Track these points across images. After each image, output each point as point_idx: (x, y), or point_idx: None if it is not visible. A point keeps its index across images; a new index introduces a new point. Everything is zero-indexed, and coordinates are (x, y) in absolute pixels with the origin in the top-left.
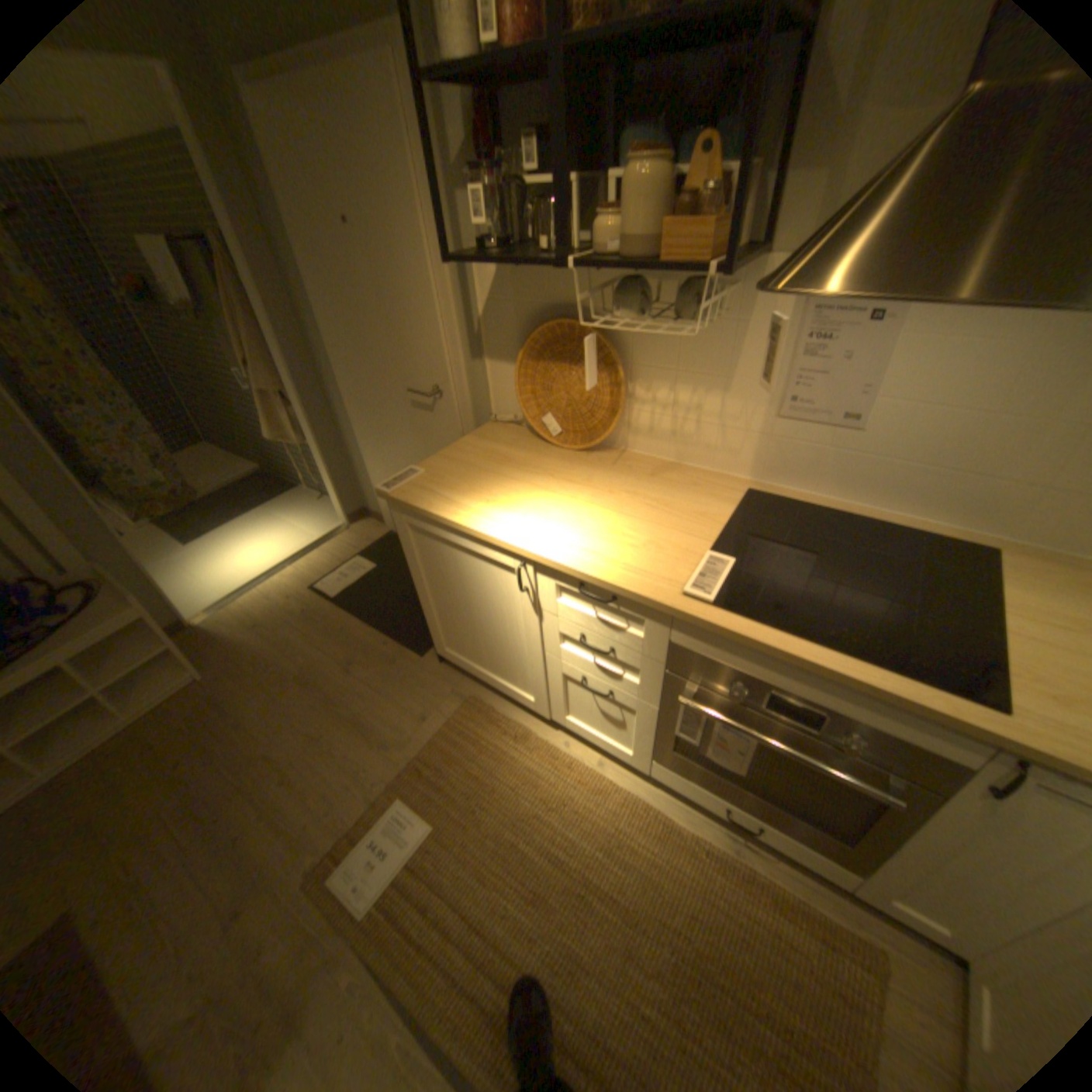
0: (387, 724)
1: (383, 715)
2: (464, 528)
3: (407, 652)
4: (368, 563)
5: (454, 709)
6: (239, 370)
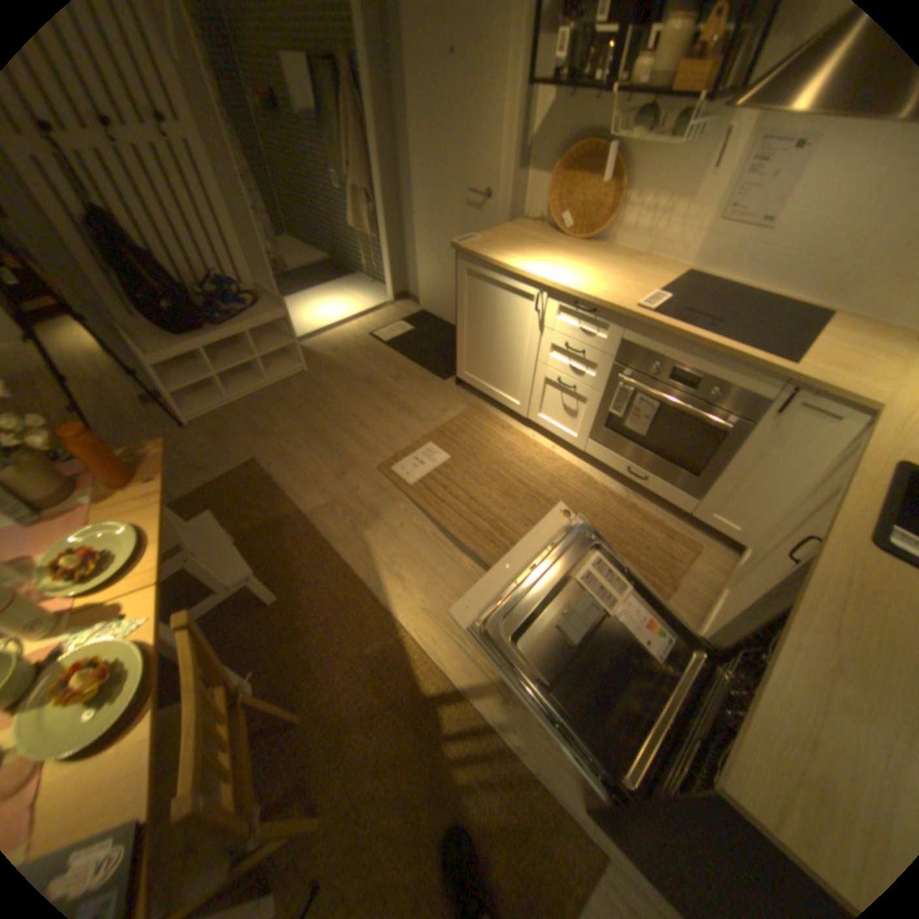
0: (424, 409)
1: (421, 405)
2: (507, 270)
3: (436, 377)
4: (409, 326)
5: (465, 409)
6: (343, 169)
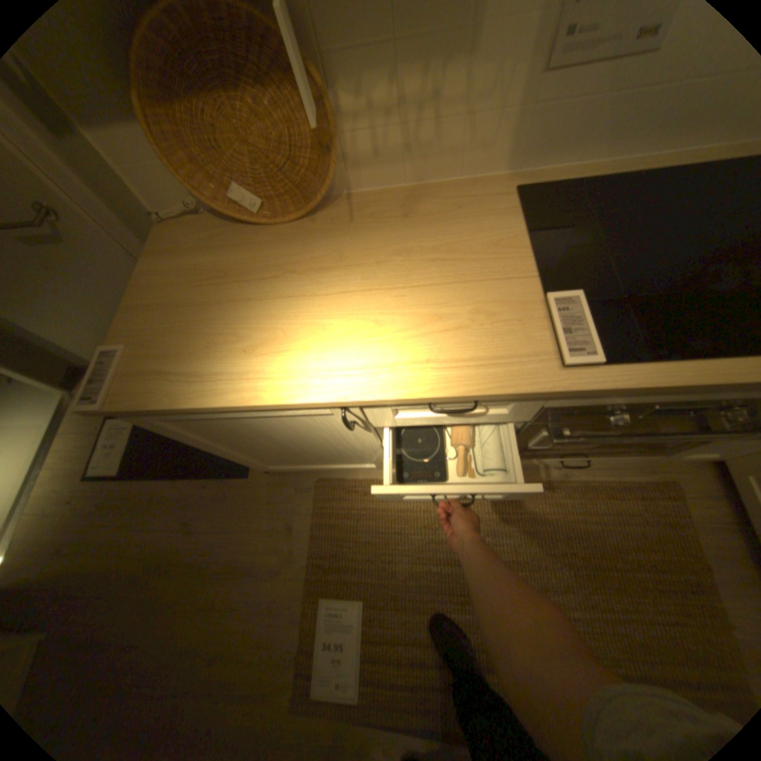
0: (262, 552)
1: (252, 547)
2: (242, 402)
3: (231, 480)
4: None
5: (308, 503)
6: None
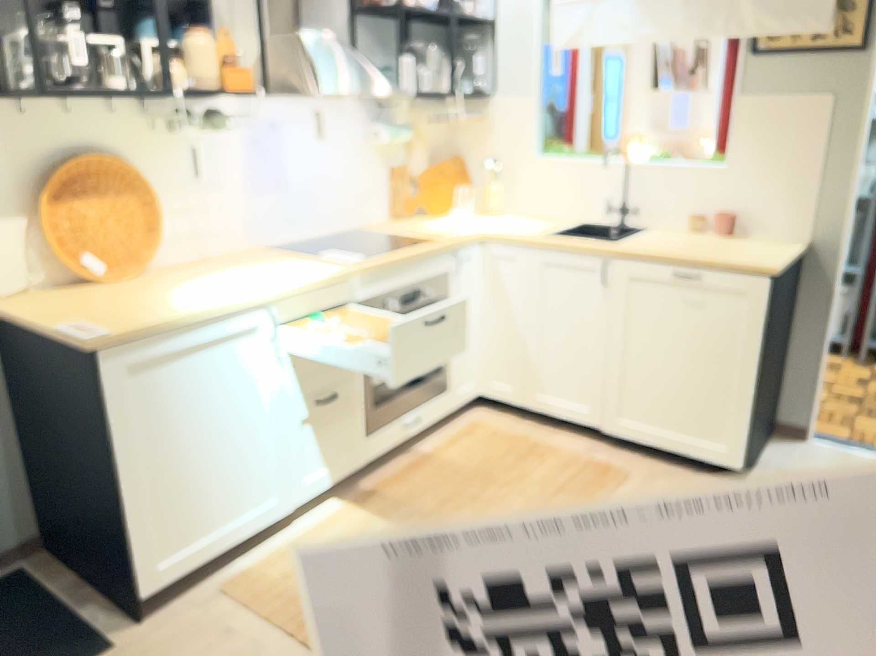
0: None
1: None
2: (207, 317)
3: None
4: None
5: (229, 604)
6: None
